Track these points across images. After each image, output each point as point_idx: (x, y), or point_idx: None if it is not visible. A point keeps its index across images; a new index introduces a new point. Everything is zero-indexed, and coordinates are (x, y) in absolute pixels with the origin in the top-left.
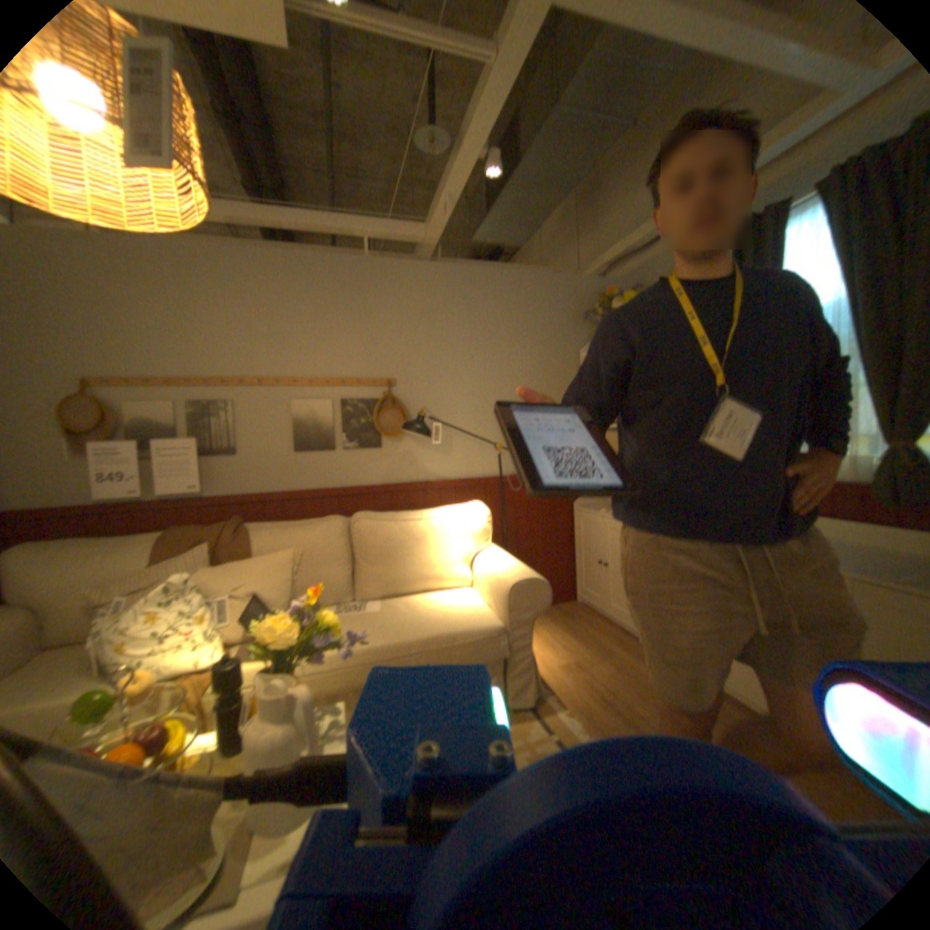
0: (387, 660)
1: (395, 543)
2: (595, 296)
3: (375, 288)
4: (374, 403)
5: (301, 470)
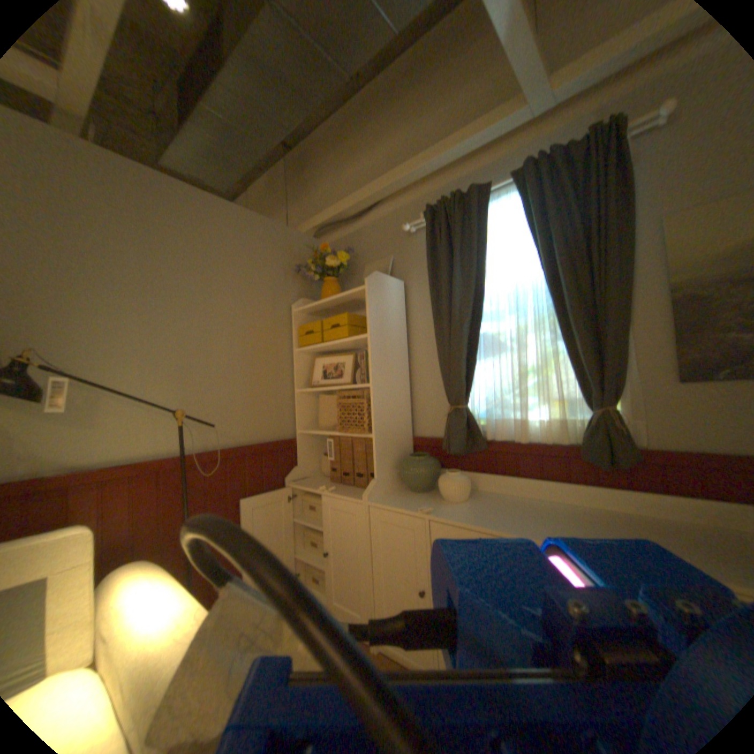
0: None
1: None
2: (306, 254)
3: None
4: None
5: None
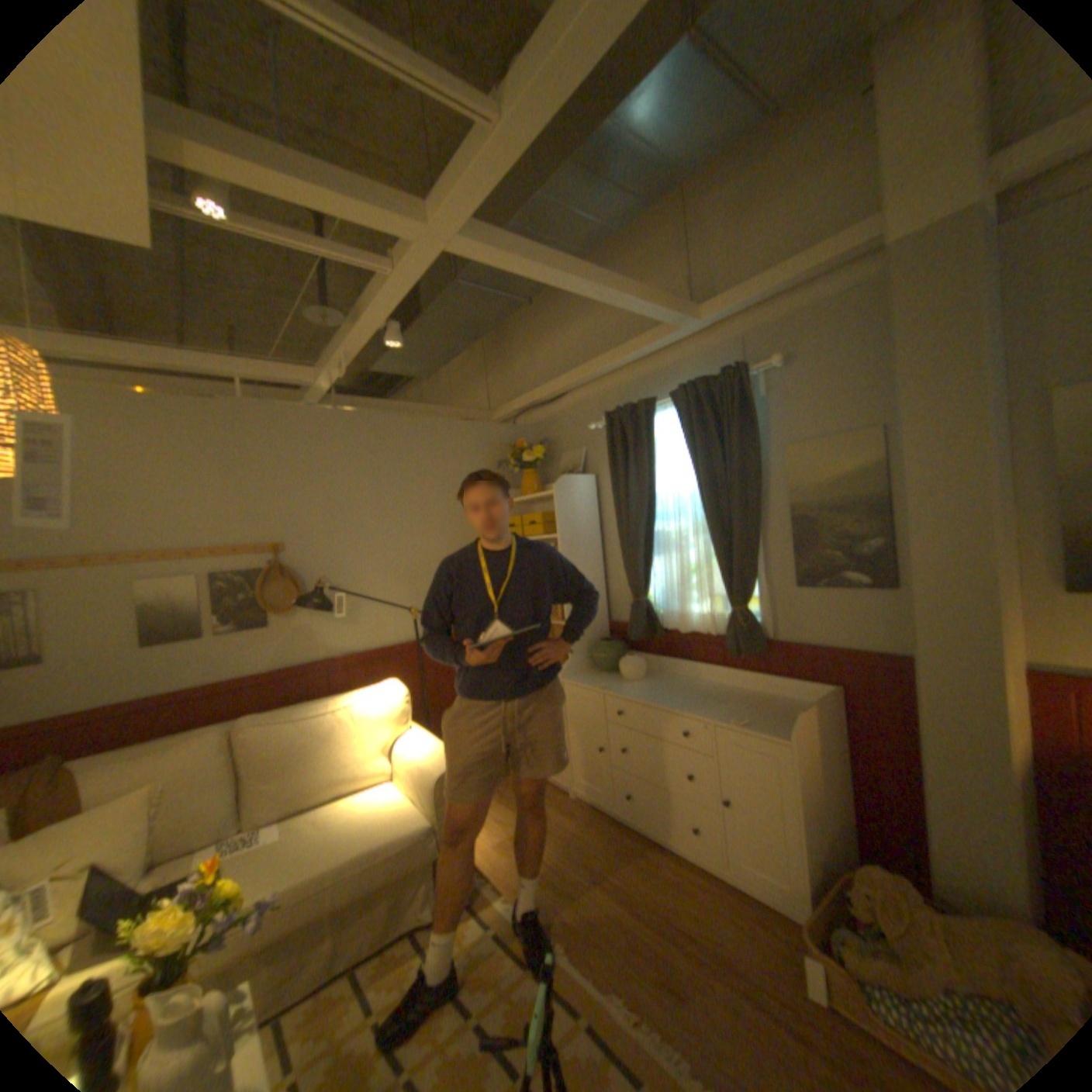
0: (293, 908)
1: (293, 753)
2: (505, 445)
3: (251, 440)
4: (254, 577)
5: (150, 672)
